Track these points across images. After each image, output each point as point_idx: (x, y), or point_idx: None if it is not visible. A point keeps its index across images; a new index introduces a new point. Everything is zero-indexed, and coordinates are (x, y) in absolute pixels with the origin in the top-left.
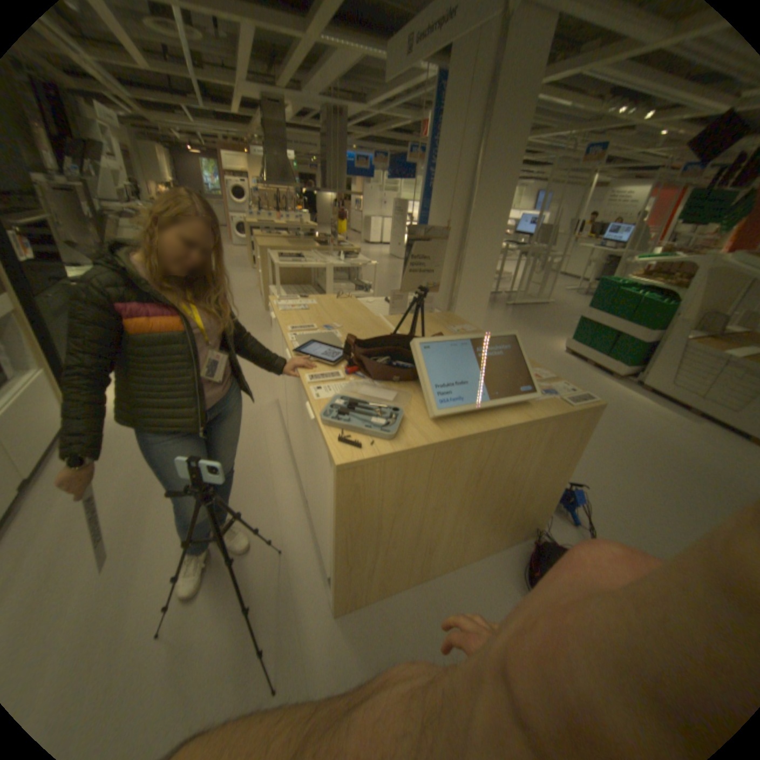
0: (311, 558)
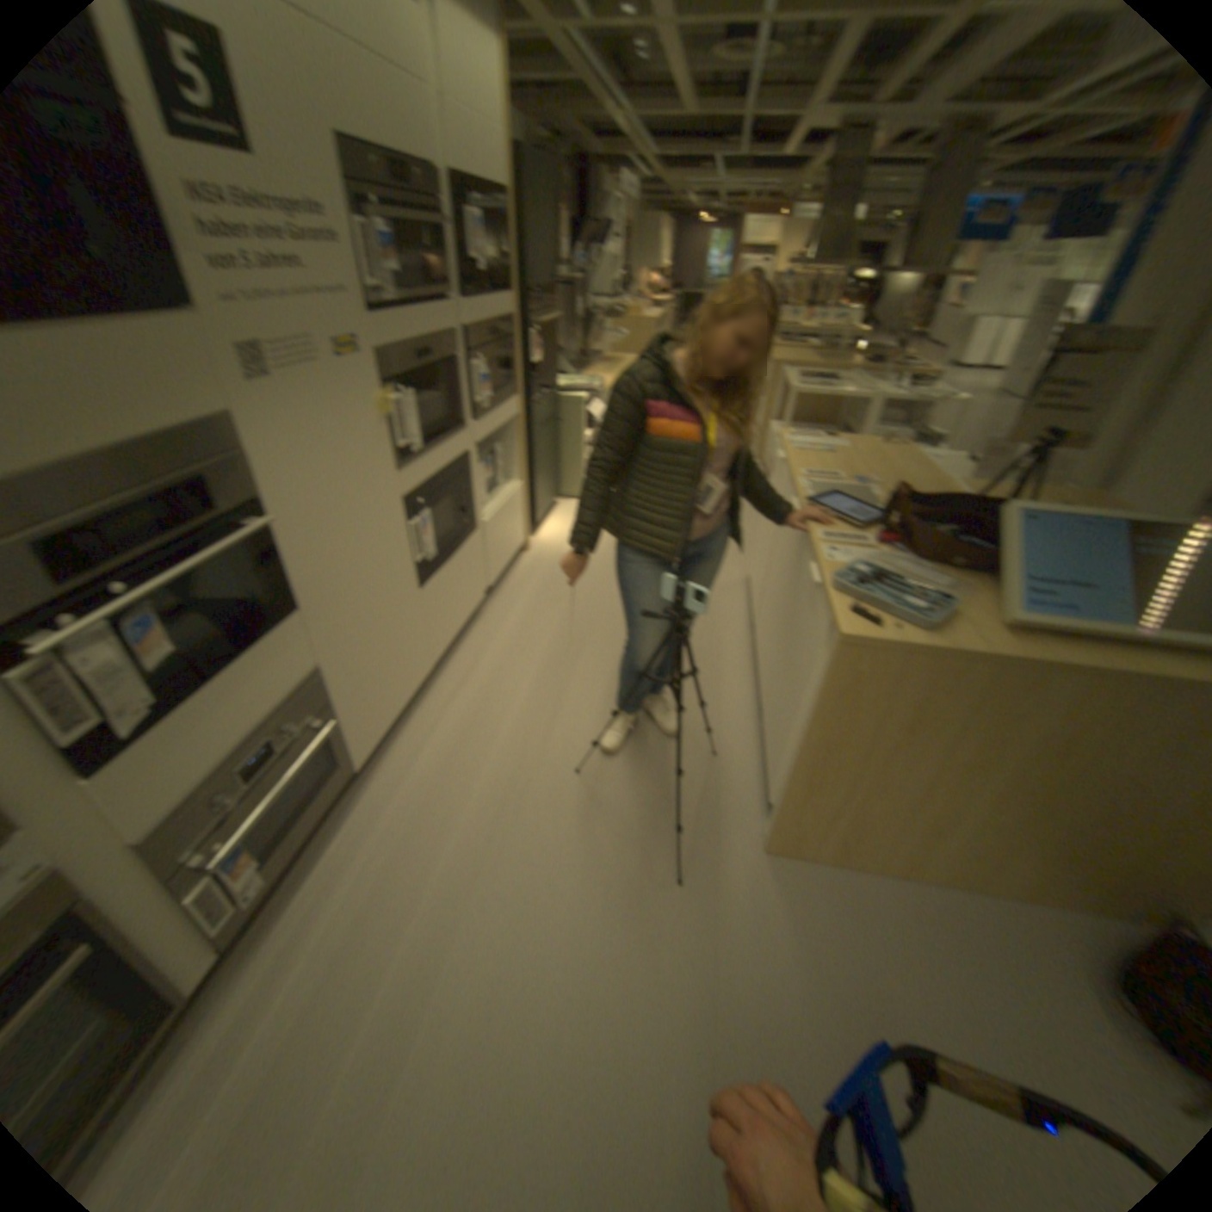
0: (747, 776)
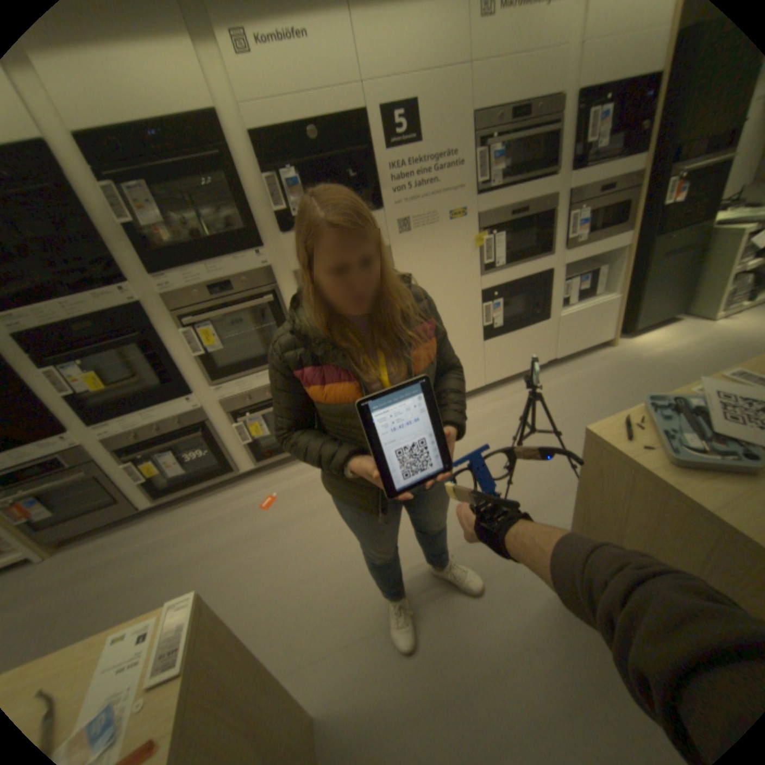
0: None
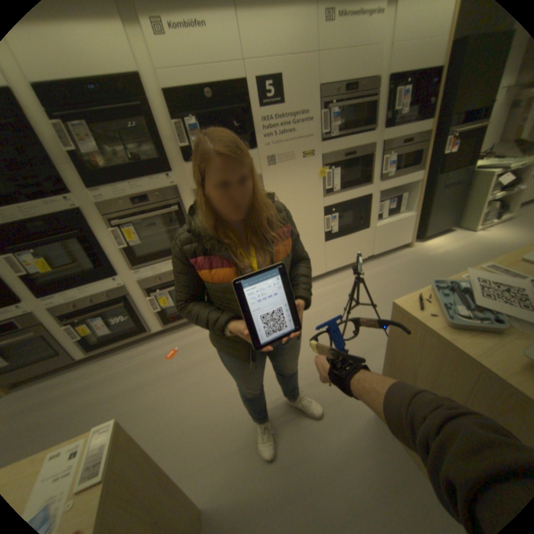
0: None
